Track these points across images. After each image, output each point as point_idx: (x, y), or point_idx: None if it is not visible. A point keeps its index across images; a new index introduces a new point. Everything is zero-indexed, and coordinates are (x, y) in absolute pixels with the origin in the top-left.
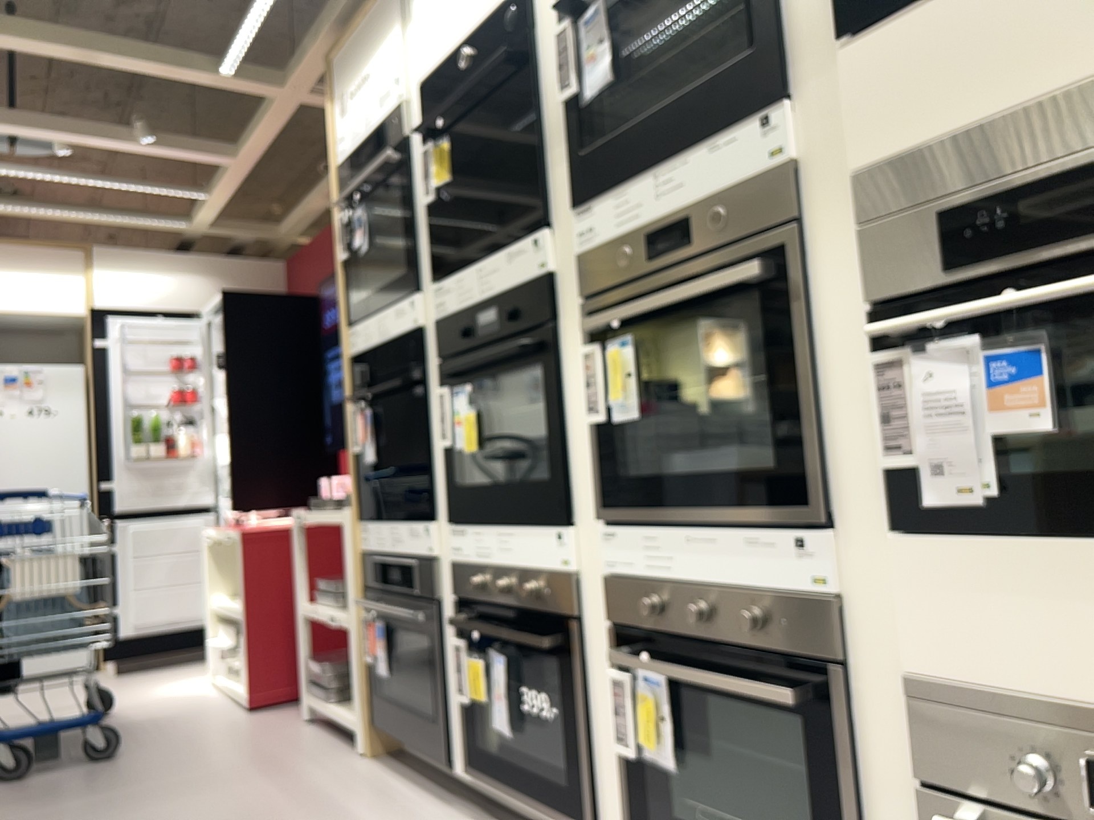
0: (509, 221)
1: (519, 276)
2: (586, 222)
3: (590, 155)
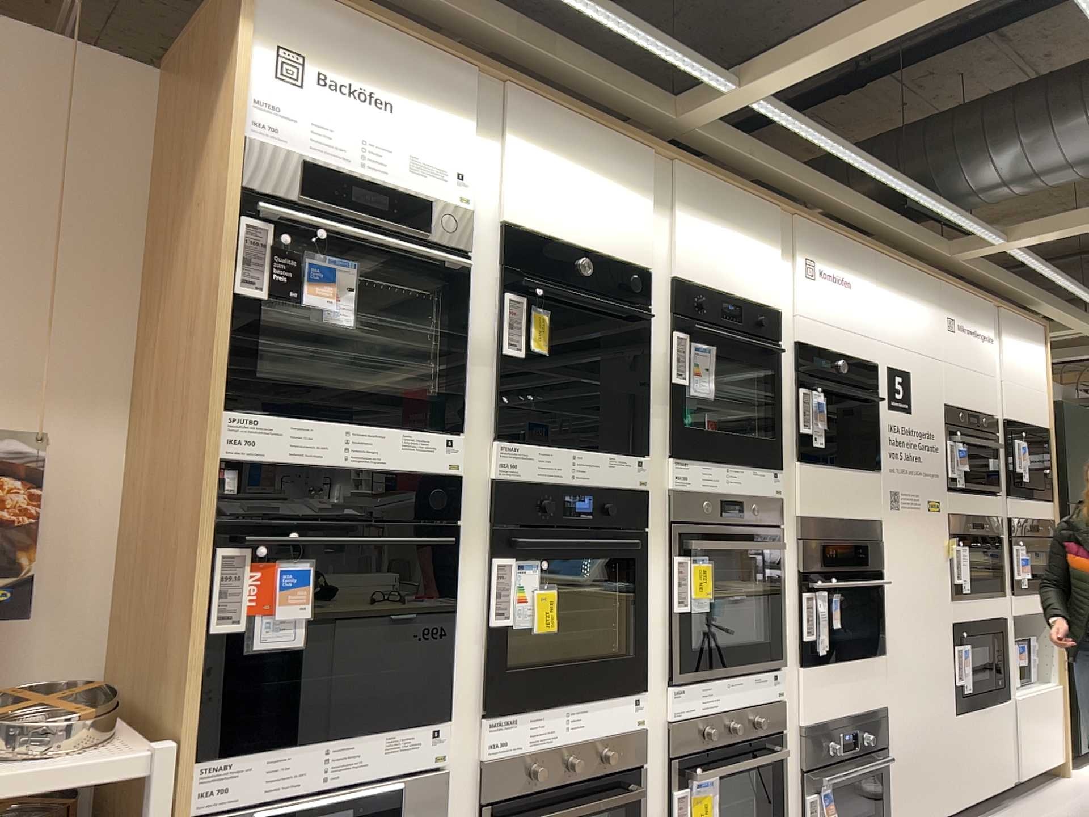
0: (605, 431)
1: (618, 481)
2: (677, 470)
3: (684, 431)
